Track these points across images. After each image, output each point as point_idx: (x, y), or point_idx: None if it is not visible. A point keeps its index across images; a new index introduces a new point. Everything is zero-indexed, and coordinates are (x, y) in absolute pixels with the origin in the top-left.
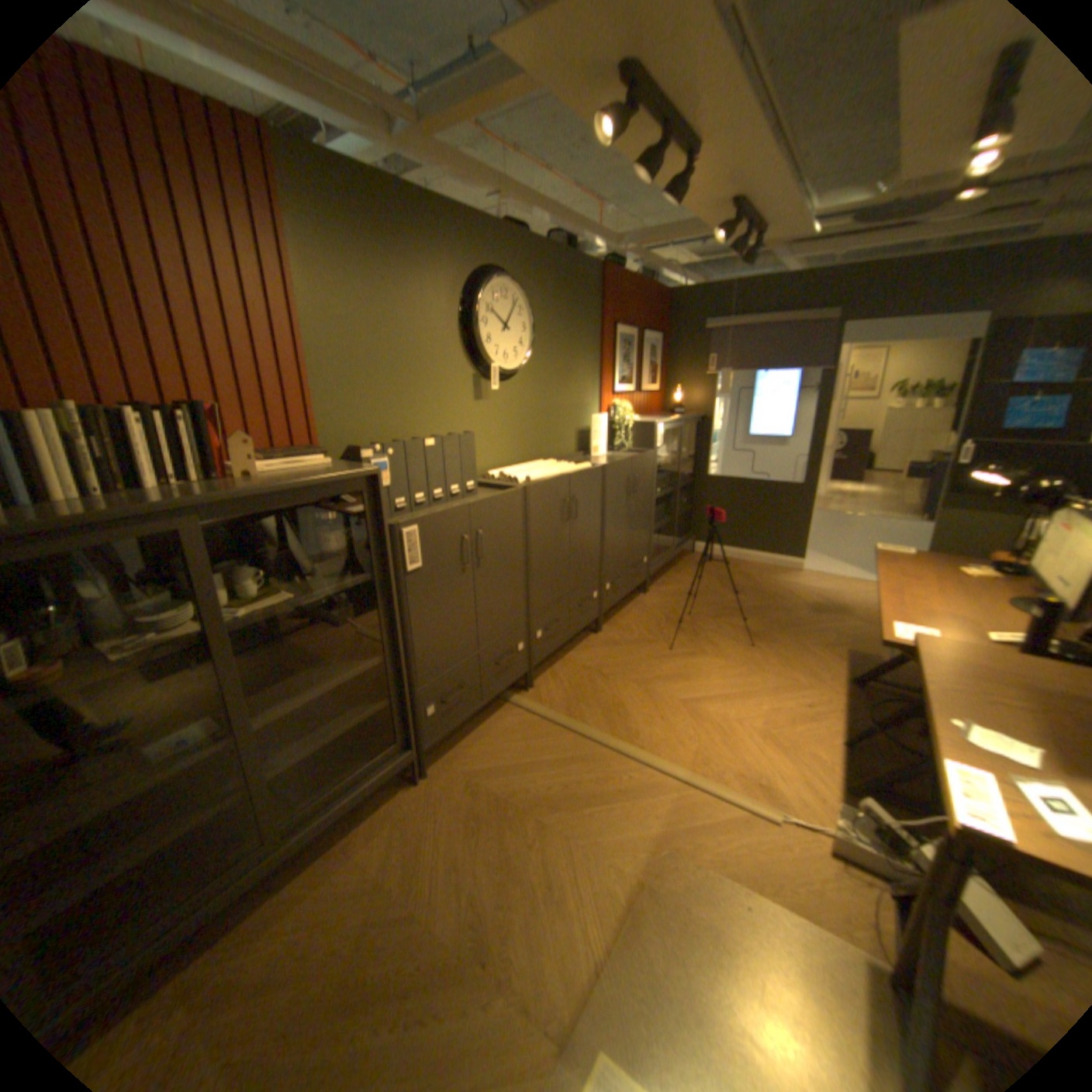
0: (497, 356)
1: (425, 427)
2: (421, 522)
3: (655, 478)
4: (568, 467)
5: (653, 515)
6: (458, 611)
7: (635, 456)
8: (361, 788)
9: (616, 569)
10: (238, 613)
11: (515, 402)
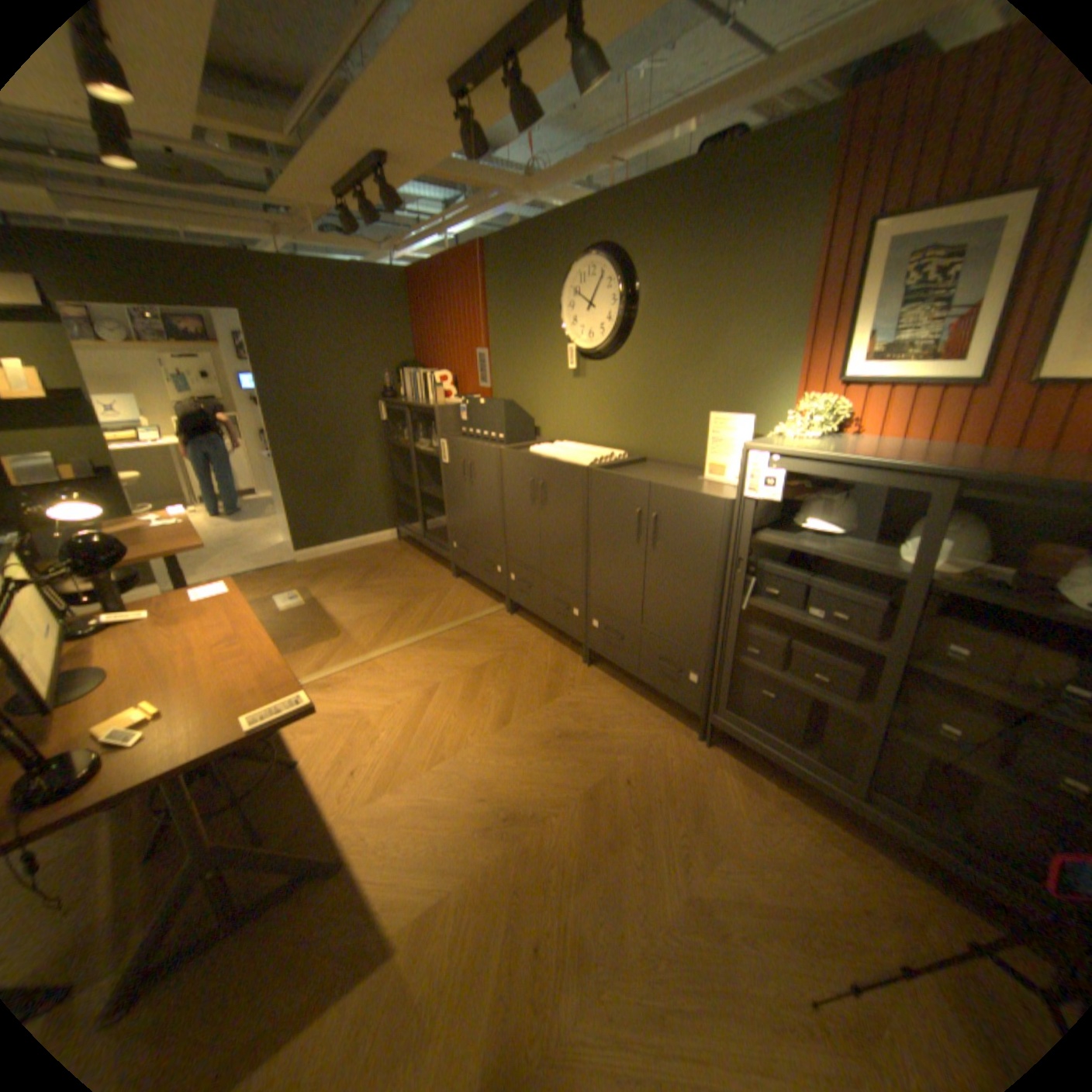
0: (582, 336)
1: (538, 394)
2: (448, 440)
3: (741, 557)
4: (579, 457)
5: (731, 624)
6: (464, 503)
7: (674, 486)
8: (437, 547)
9: (615, 619)
10: (425, 448)
11: (615, 382)
